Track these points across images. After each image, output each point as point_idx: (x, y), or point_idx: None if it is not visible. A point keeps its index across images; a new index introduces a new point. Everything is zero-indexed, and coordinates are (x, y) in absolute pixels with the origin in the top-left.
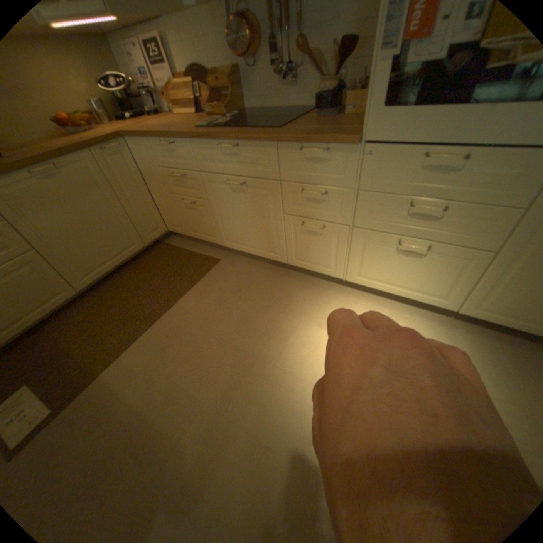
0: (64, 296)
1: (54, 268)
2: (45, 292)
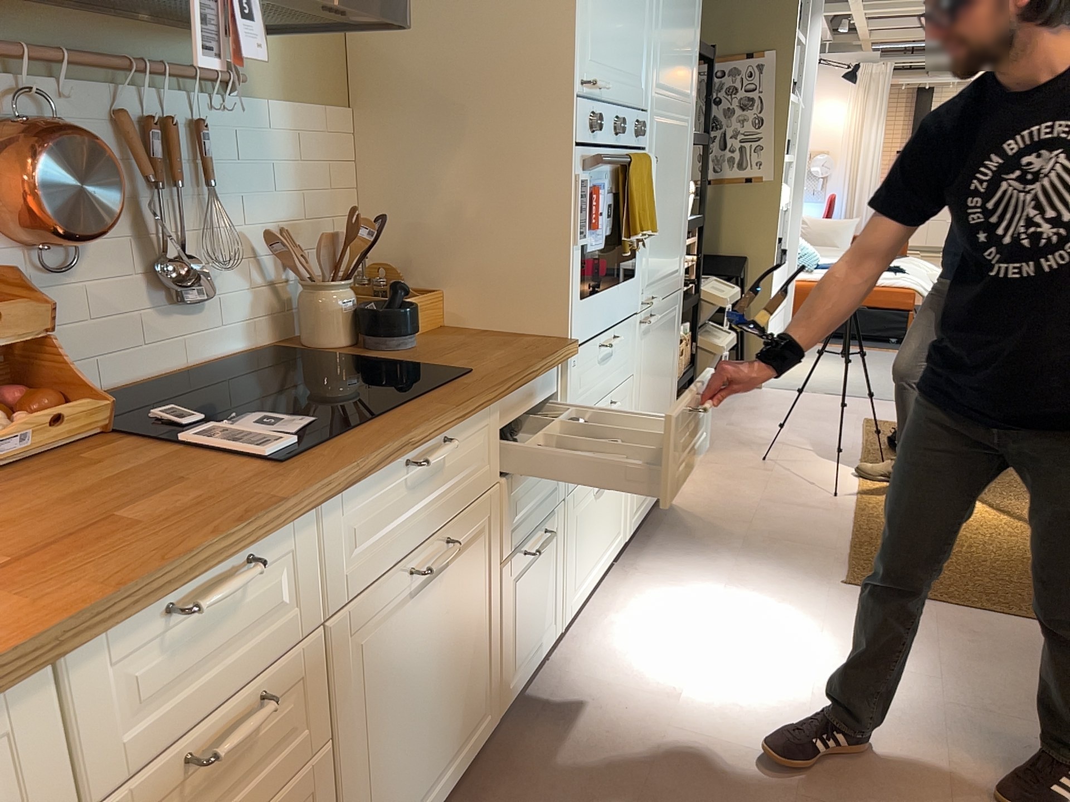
0: None
1: None
2: None
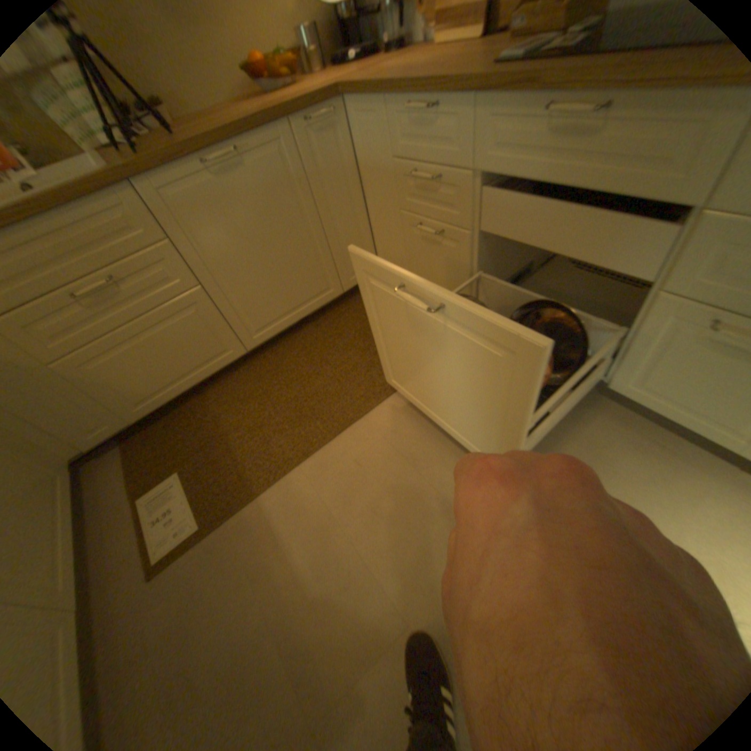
0: (231, 355)
1: (223, 314)
2: (210, 347)
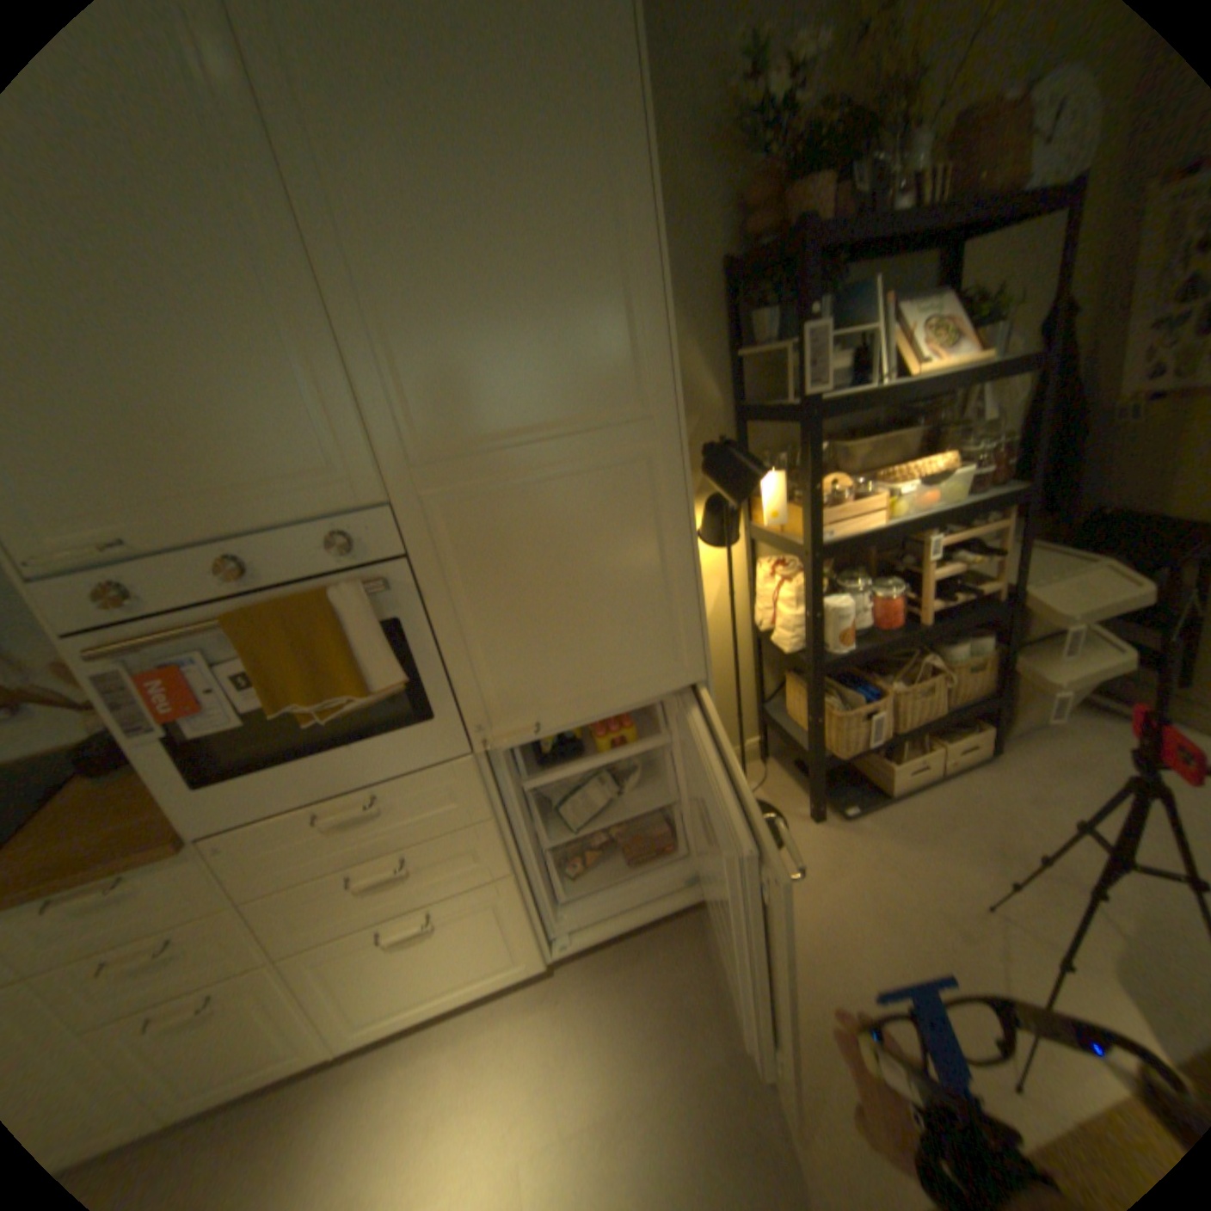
0: None
1: None
2: None
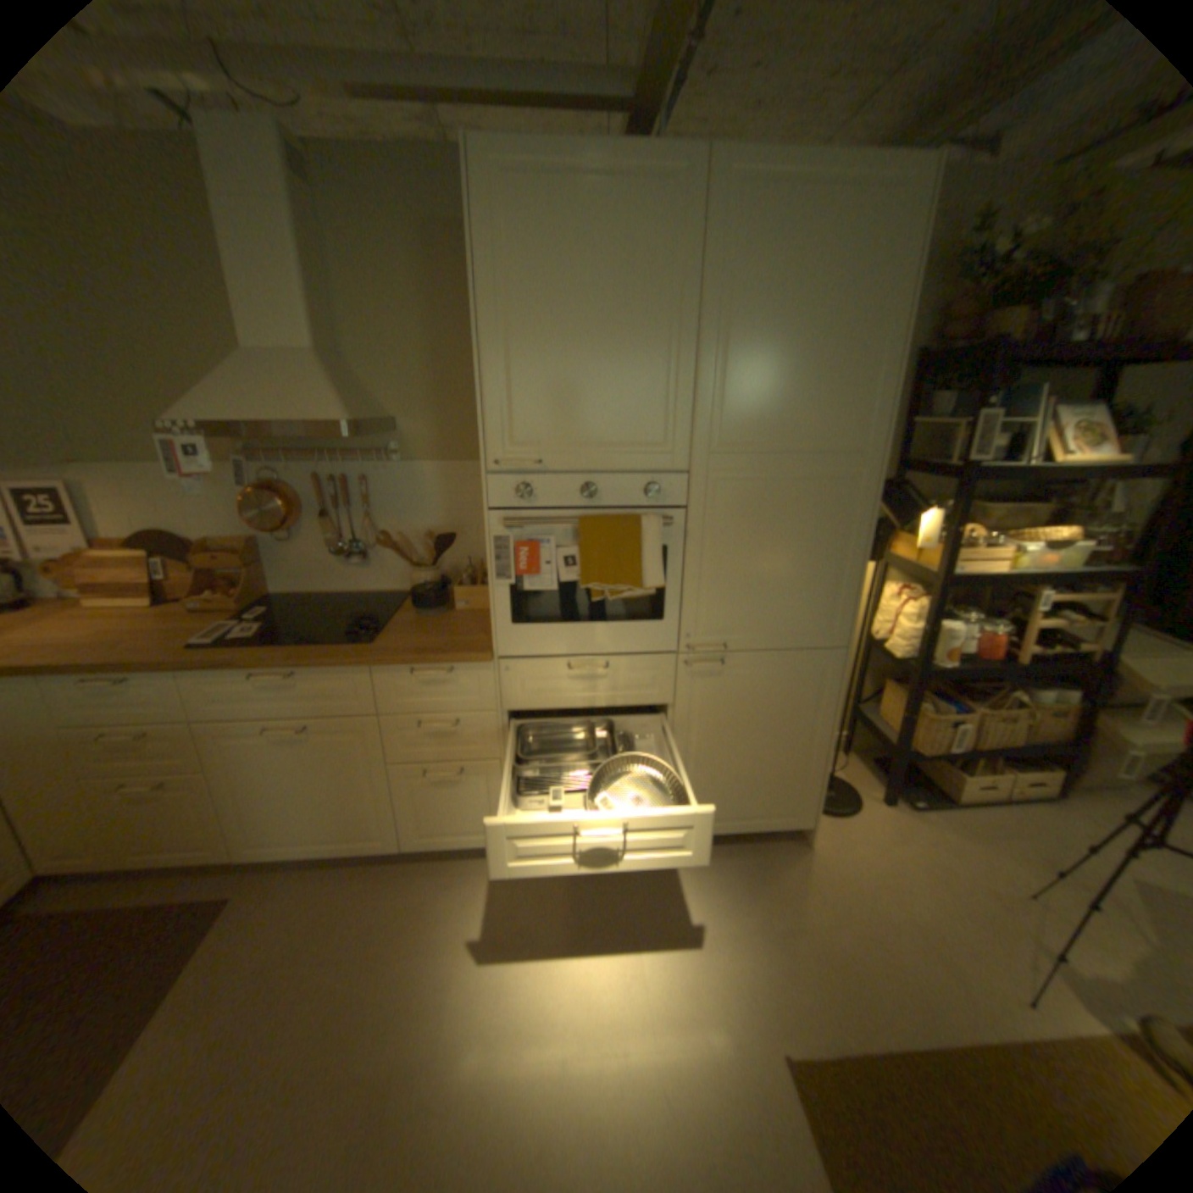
0: None
1: None
2: None
